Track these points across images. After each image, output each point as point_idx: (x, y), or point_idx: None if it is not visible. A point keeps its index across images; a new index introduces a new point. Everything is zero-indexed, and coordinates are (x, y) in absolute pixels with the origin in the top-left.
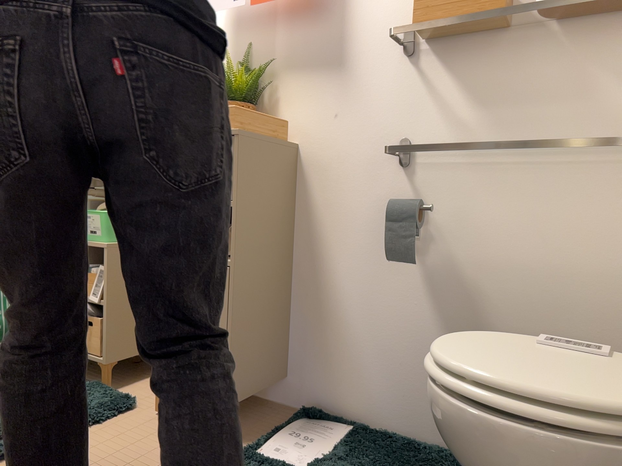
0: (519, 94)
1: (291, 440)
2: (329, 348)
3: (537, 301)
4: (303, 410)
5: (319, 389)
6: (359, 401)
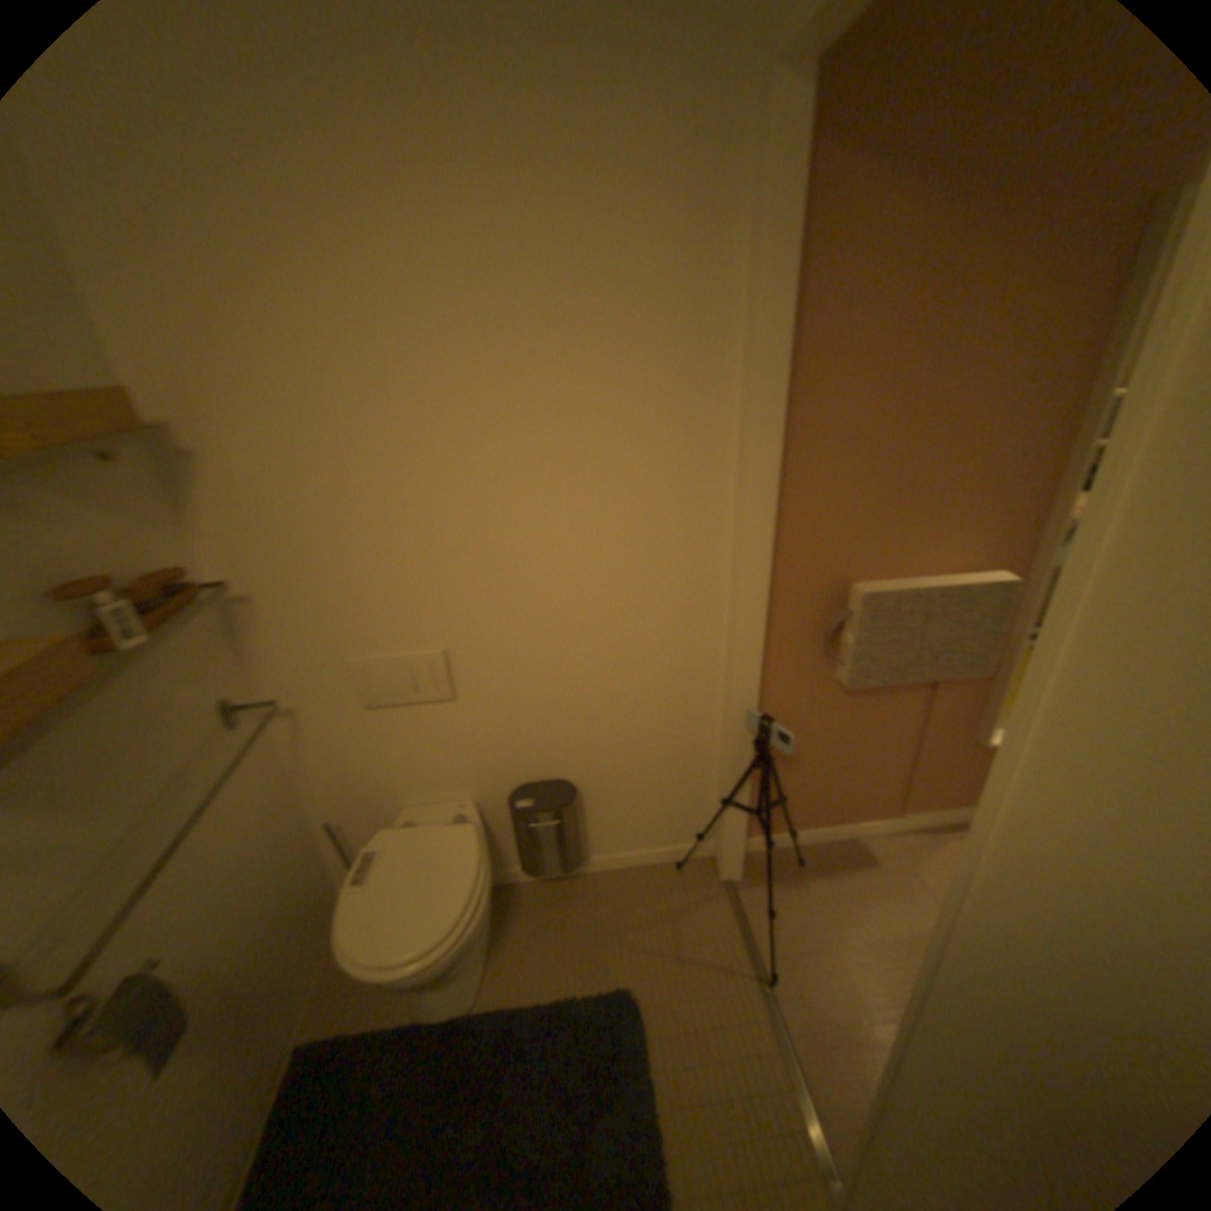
0: (104, 754)
1: None
2: None
3: (235, 909)
4: None
5: None
6: None
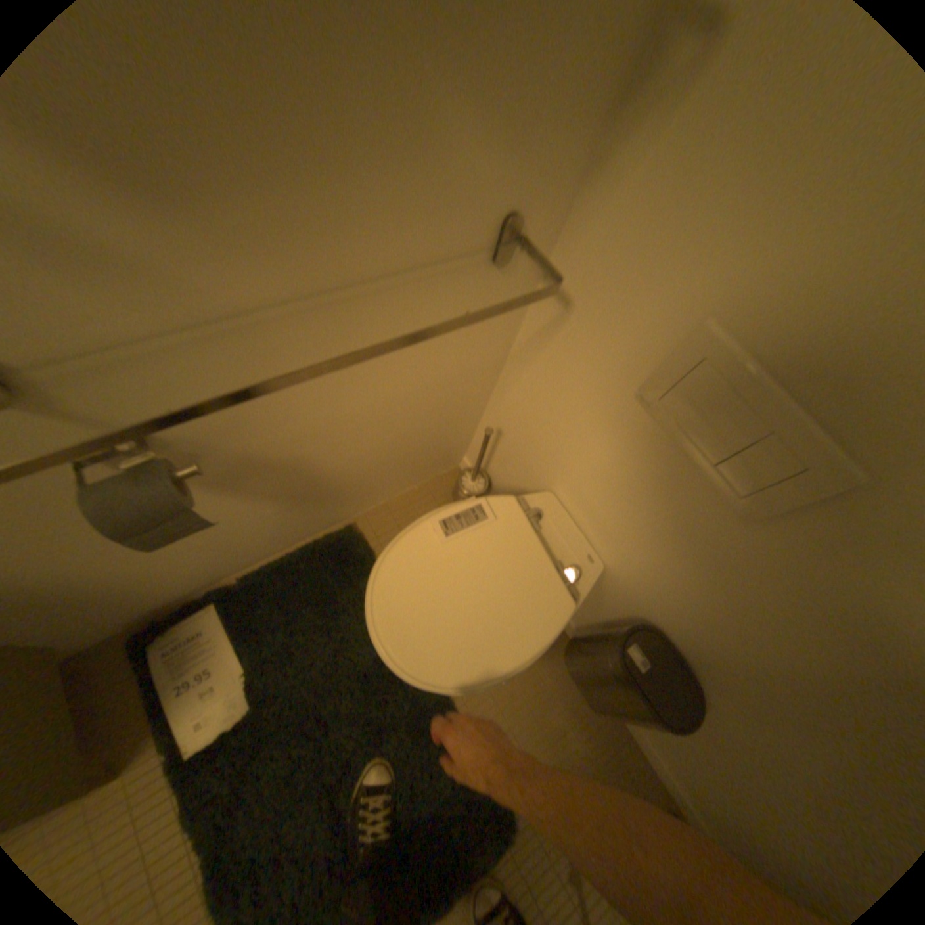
0: (258, 139)
1: (184, 697)
2: (98, 599)
3: (364, 429)
4: (130, 645)
5: (121, 614)
6: (189, 582)
